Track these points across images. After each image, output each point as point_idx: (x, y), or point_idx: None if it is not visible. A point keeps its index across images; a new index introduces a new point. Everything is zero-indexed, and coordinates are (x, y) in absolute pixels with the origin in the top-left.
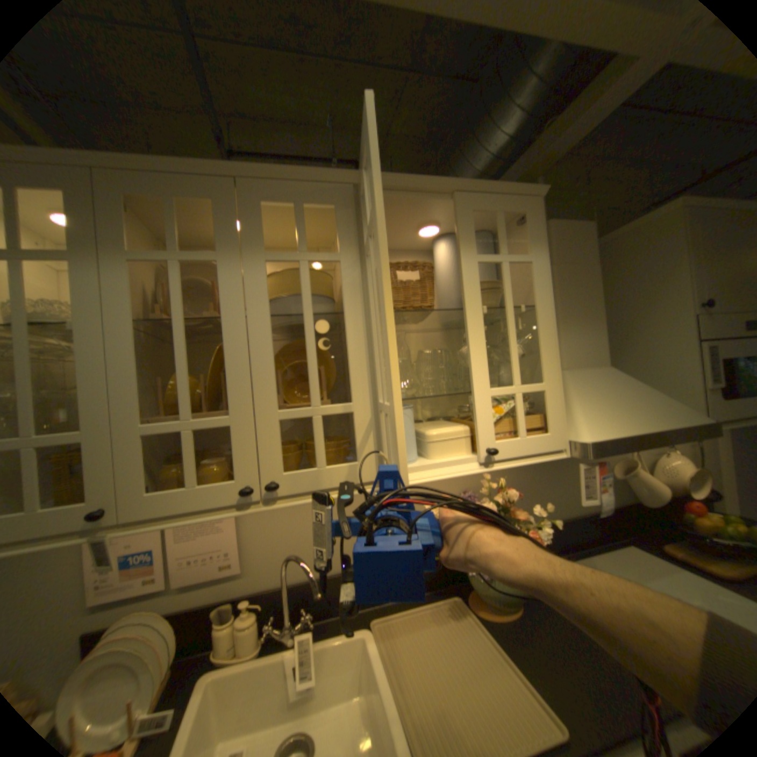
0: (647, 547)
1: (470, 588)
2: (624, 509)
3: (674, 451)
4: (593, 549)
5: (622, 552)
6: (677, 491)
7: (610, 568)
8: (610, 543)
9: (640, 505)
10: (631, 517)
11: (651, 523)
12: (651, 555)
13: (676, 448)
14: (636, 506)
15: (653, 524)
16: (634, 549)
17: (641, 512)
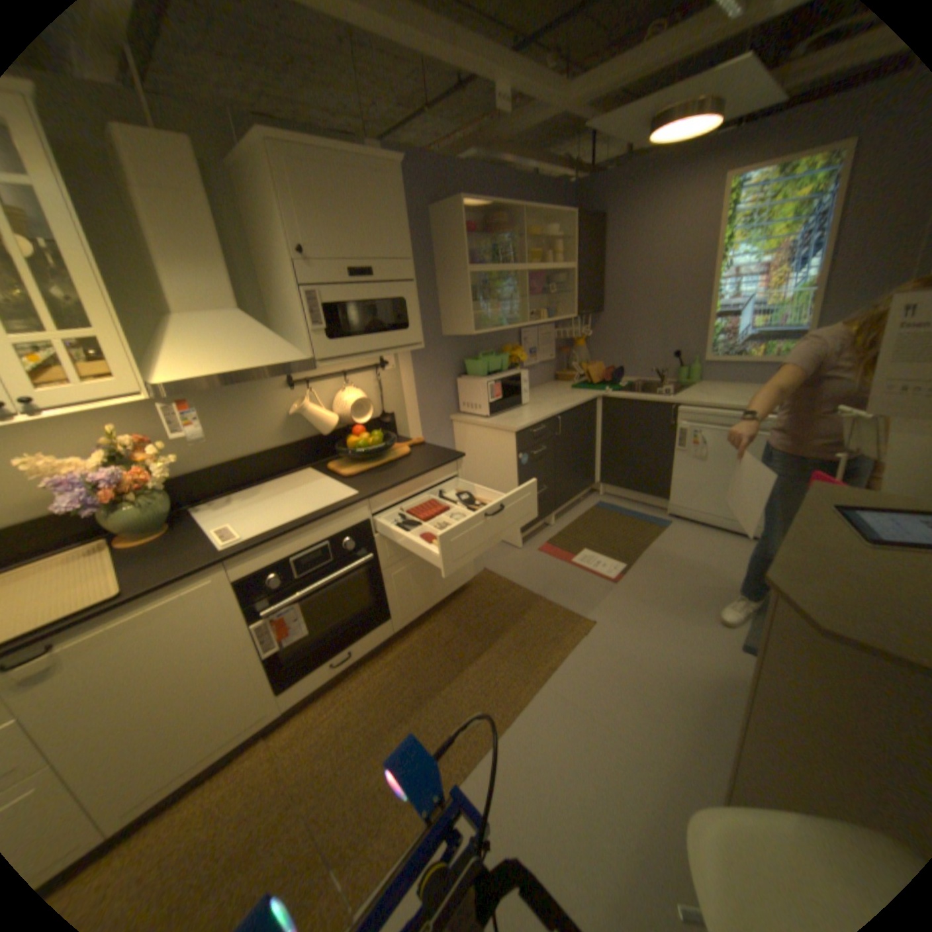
0: (319, 466)
1: (94, 527)
2: (307, 440)
3: (355, 386)
4: (276, 477)
5: (300, 474)
6: (348, 419)
7: (278, 488)
8: (295, 469)
9: (324, 435)
10: (315, 445)
11: (322, 447)
12: (319, 471)
13: (352, 384)
14: (319, 436)
15: (325, 448)
16: (312, 470)
17: (325, 440)
